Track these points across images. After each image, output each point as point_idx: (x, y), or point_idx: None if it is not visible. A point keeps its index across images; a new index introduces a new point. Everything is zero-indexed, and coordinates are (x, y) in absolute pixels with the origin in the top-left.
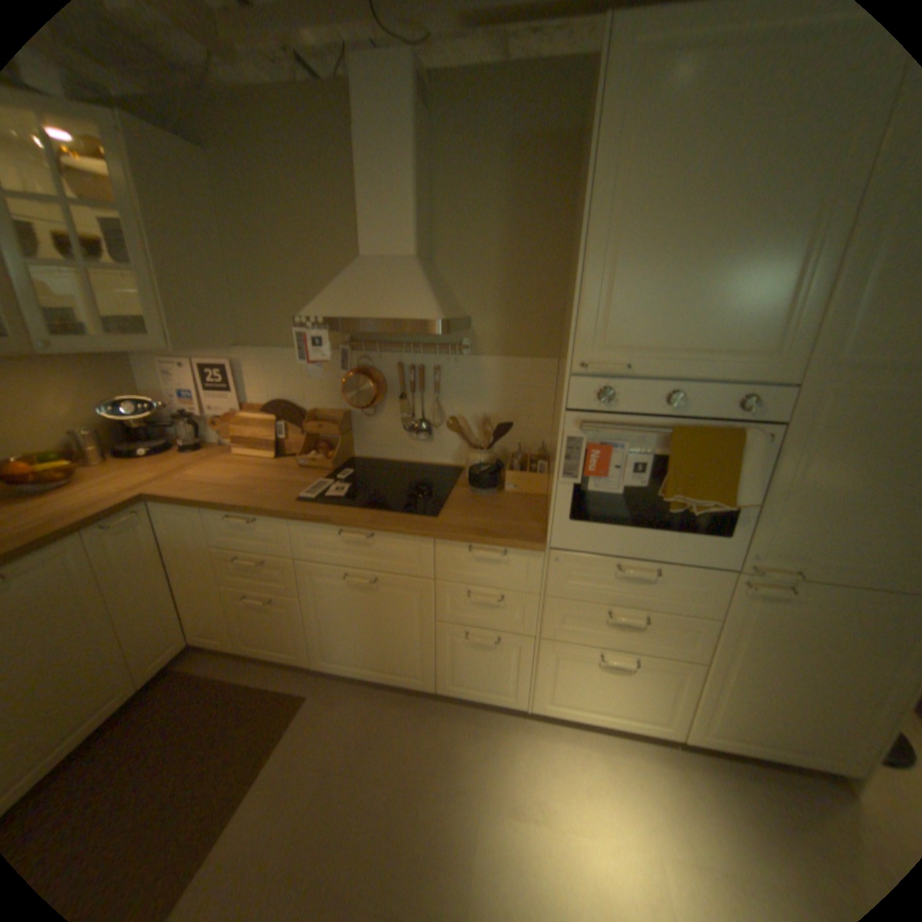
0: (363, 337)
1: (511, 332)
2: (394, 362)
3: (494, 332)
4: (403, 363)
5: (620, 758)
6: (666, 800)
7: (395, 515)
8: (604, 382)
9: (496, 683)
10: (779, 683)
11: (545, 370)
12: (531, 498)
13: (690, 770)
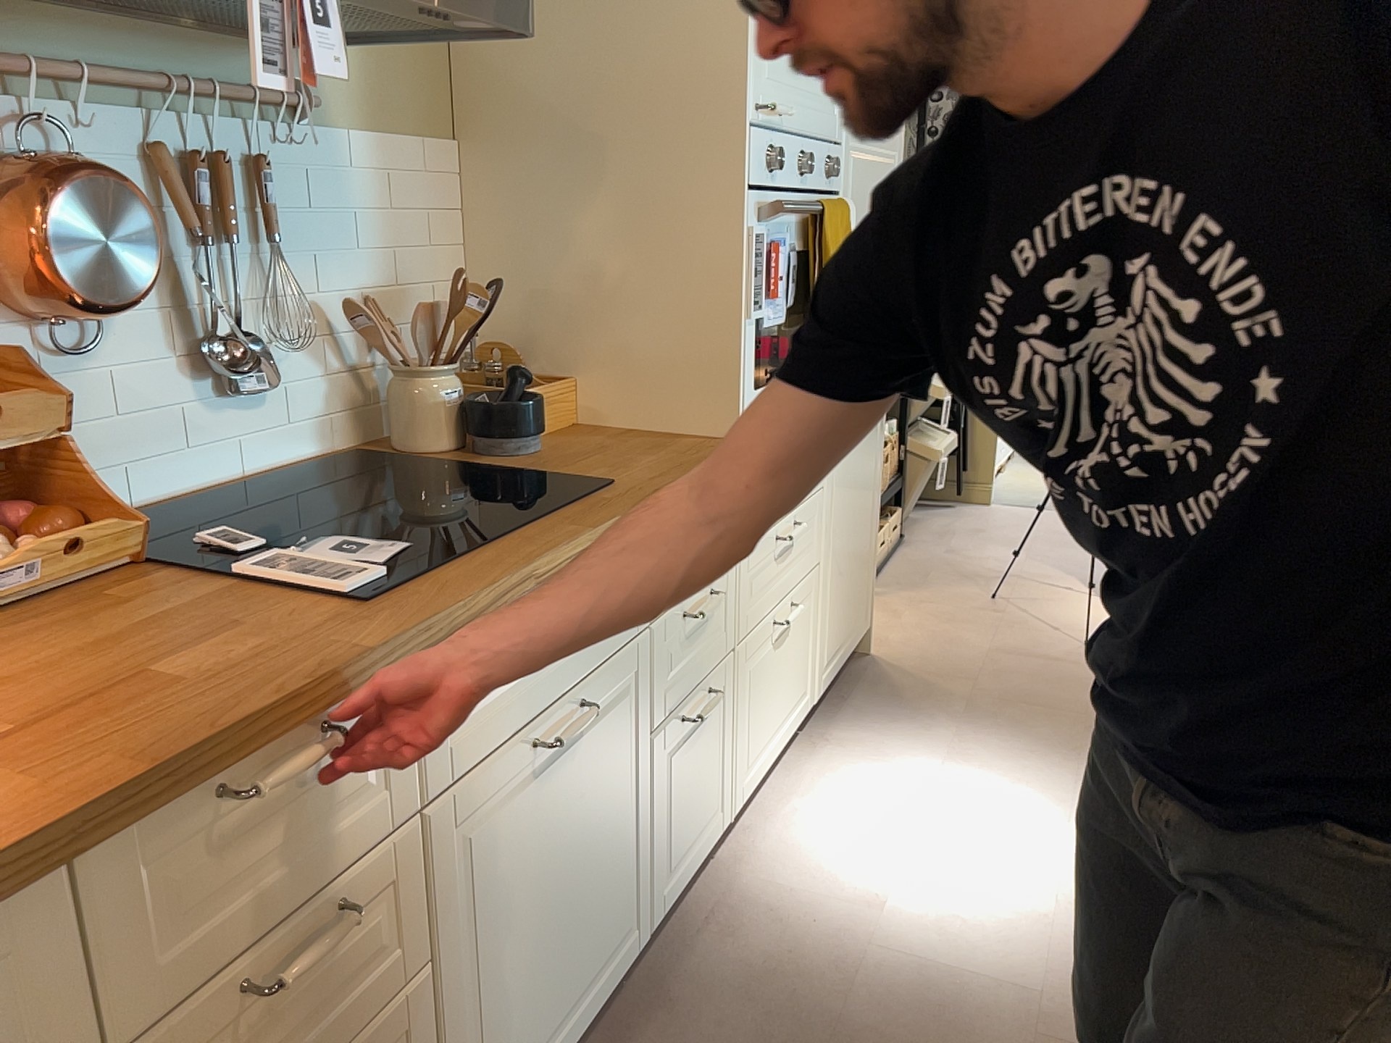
0: (4, 43)
1: (381, 74)
2: (133, 145)
3: (352, 70)
4: (161, 147)
5: (801, 784)
6: (862, 767)
7: (570, 510)
8: (770, 141)
9: (705, 803)
10: (846, 546)
11: (447, 169)
12: (577, 430)
13: (826, 736)
